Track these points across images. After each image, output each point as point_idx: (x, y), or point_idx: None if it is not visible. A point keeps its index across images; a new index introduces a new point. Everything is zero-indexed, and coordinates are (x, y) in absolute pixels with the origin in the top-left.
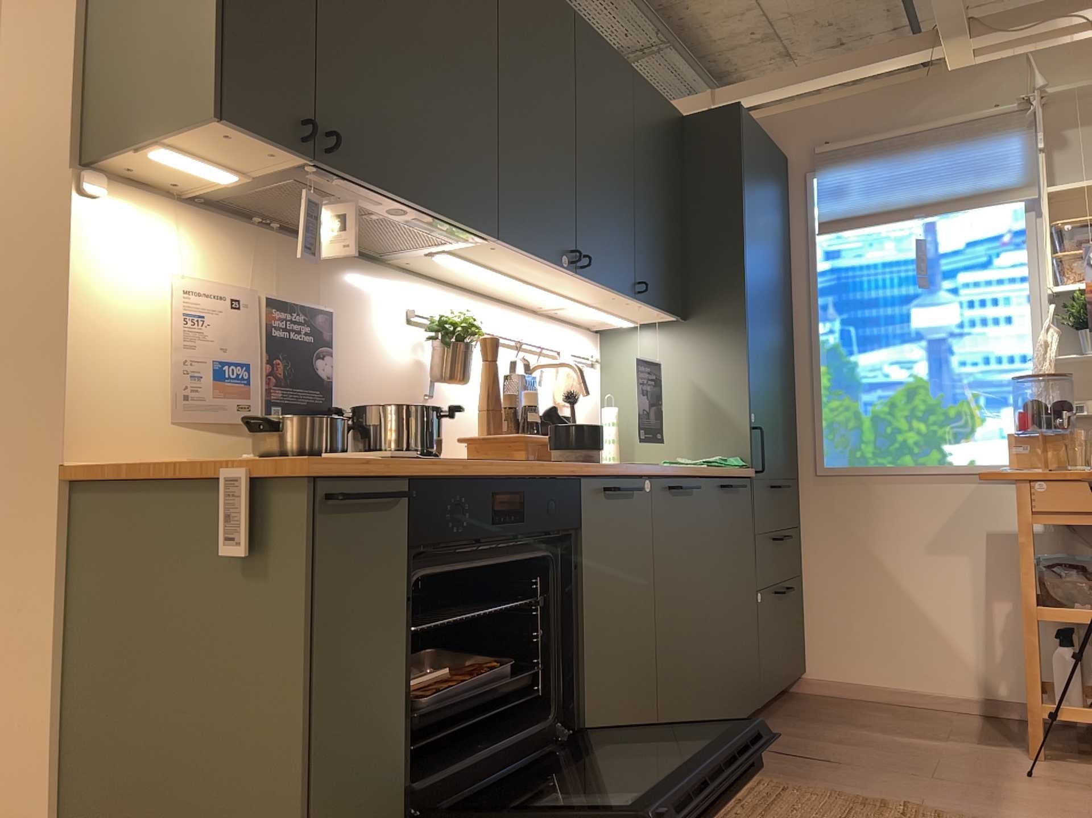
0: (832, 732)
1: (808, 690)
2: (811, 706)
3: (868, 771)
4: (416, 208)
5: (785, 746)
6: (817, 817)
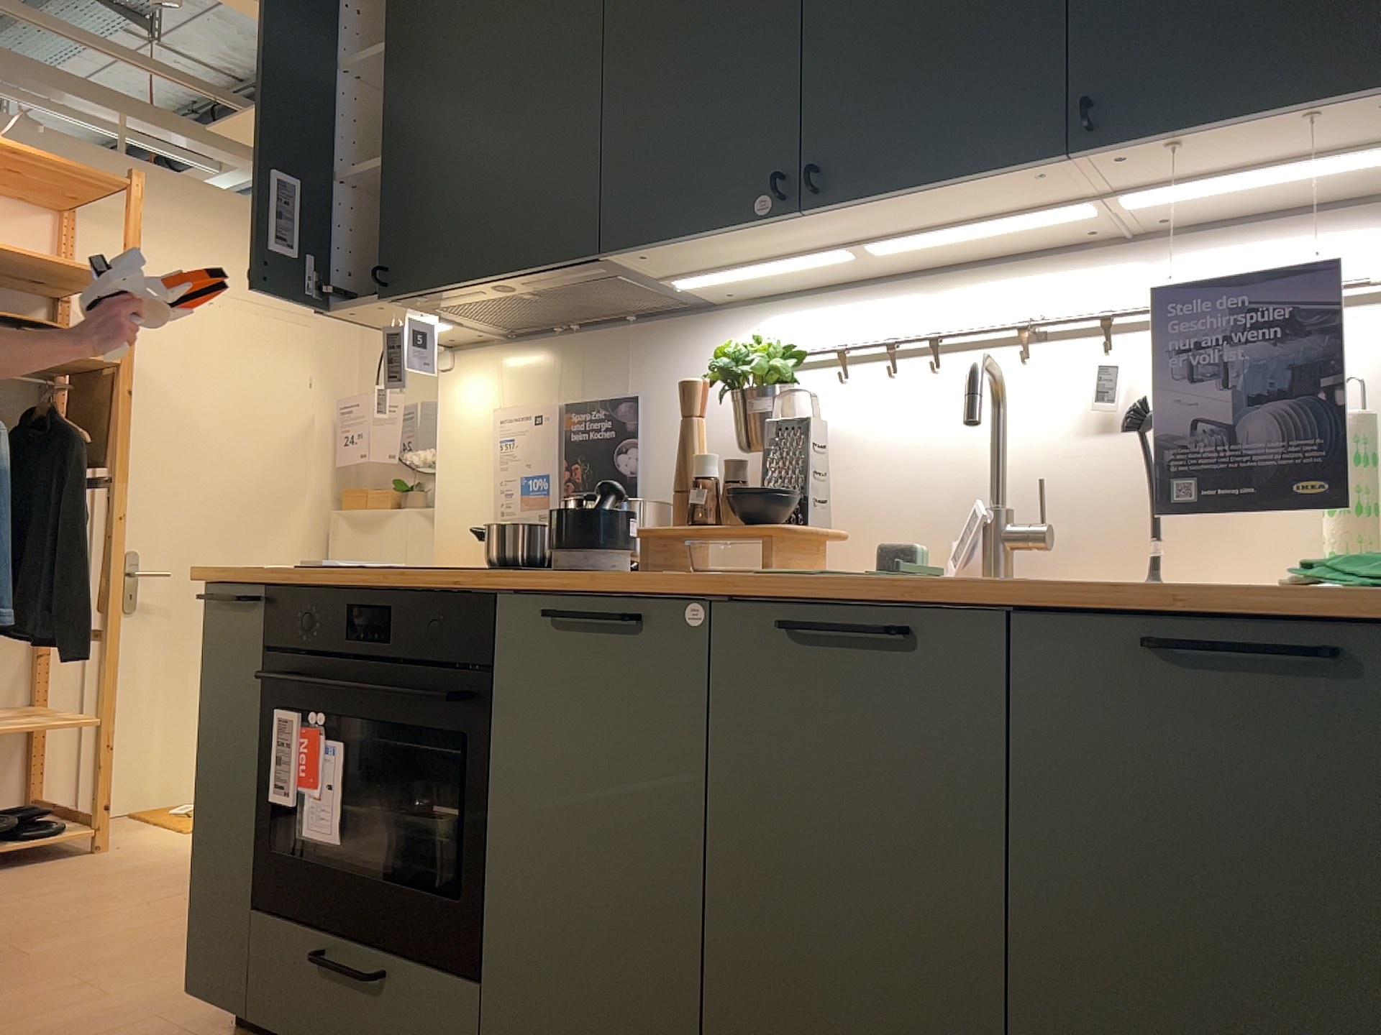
0: None
1: None
2: None
3: None
4: (491, 280)
5: None
6: None
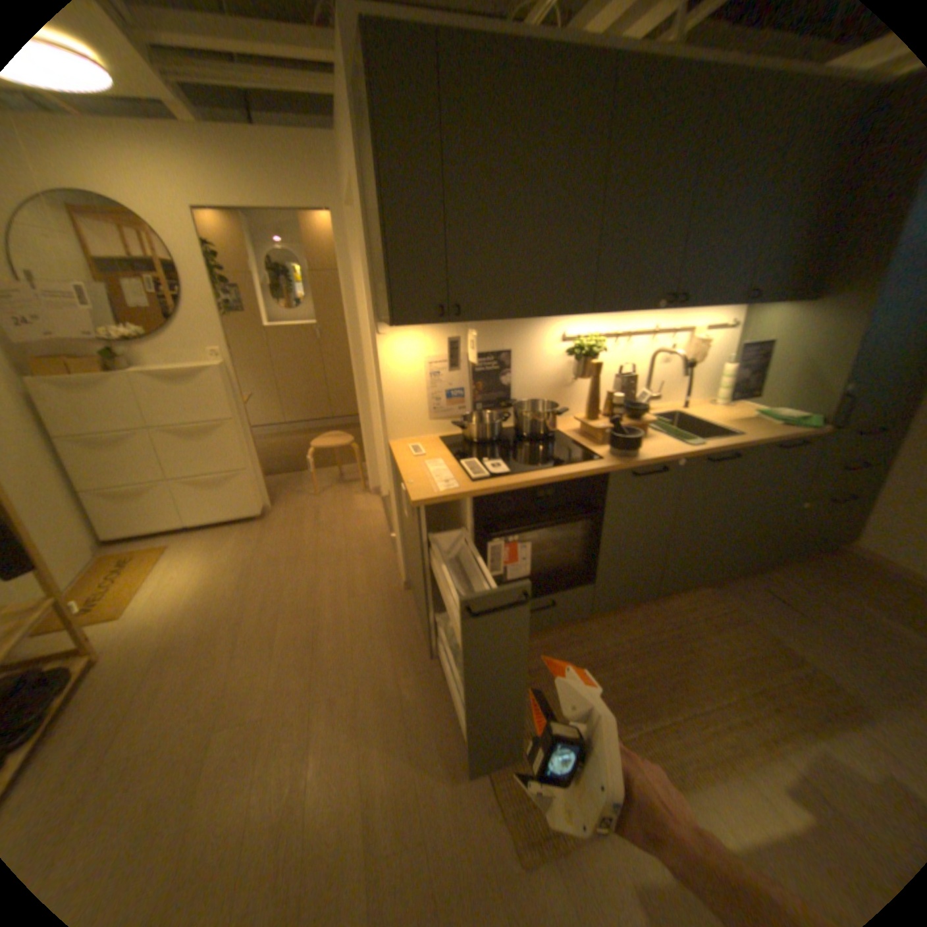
0: (833, 593)
1: (853, 552)
2: (841, 566)
3: (823, 634)
4: (523, 318)
5: (783, 591)
6: (744, 650)
